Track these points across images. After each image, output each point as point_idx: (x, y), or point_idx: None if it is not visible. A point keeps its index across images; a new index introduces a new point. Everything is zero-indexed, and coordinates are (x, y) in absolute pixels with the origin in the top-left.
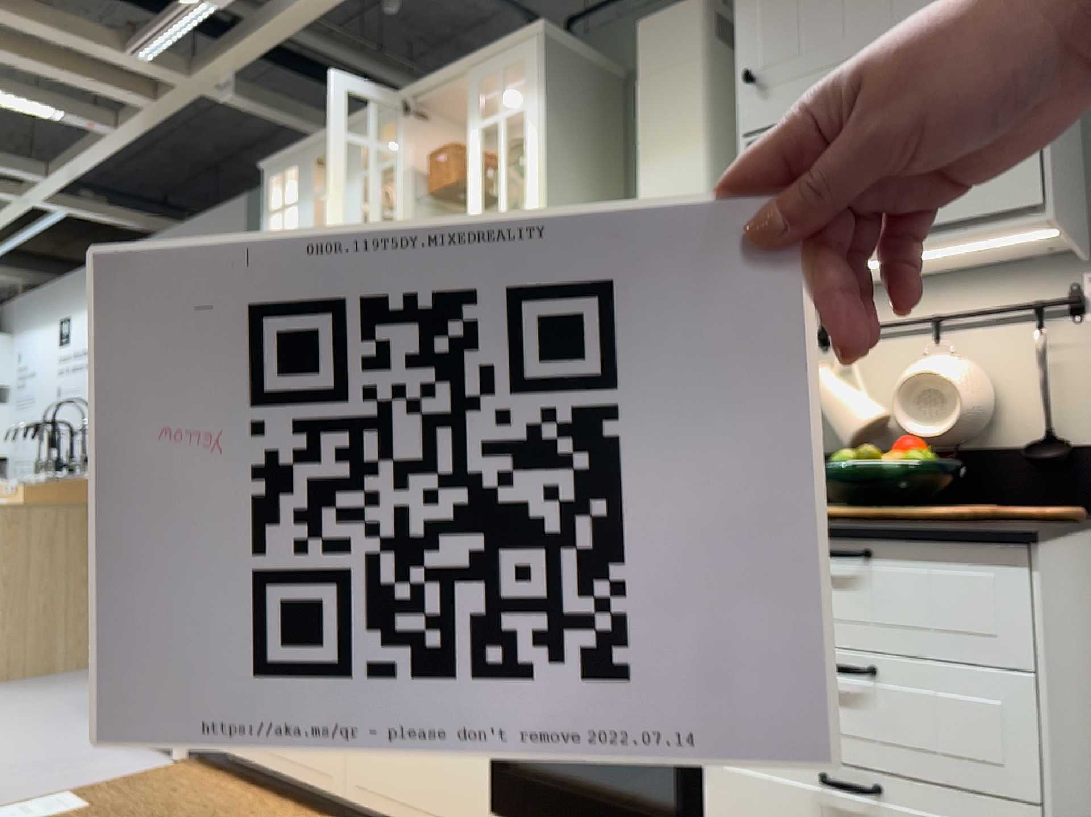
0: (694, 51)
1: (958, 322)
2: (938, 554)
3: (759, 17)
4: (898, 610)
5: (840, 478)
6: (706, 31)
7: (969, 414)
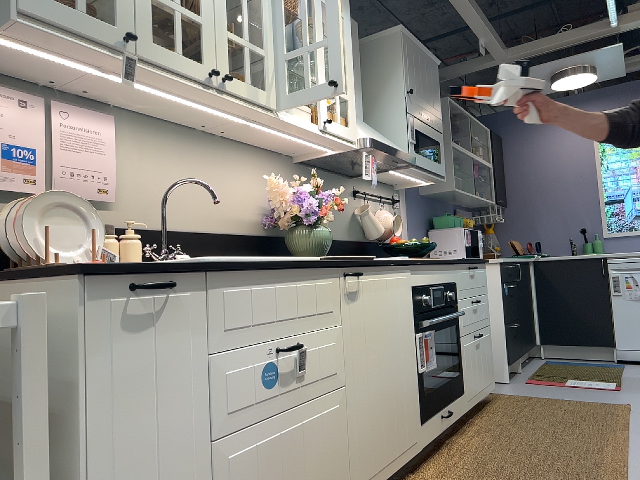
0: (358, 48)
1: (380, 199)
2: (480, 266)
3: (409, 71)
4: (478, 282)
5: (414, 249)
6: (359, 42)
7: (389, 231)
